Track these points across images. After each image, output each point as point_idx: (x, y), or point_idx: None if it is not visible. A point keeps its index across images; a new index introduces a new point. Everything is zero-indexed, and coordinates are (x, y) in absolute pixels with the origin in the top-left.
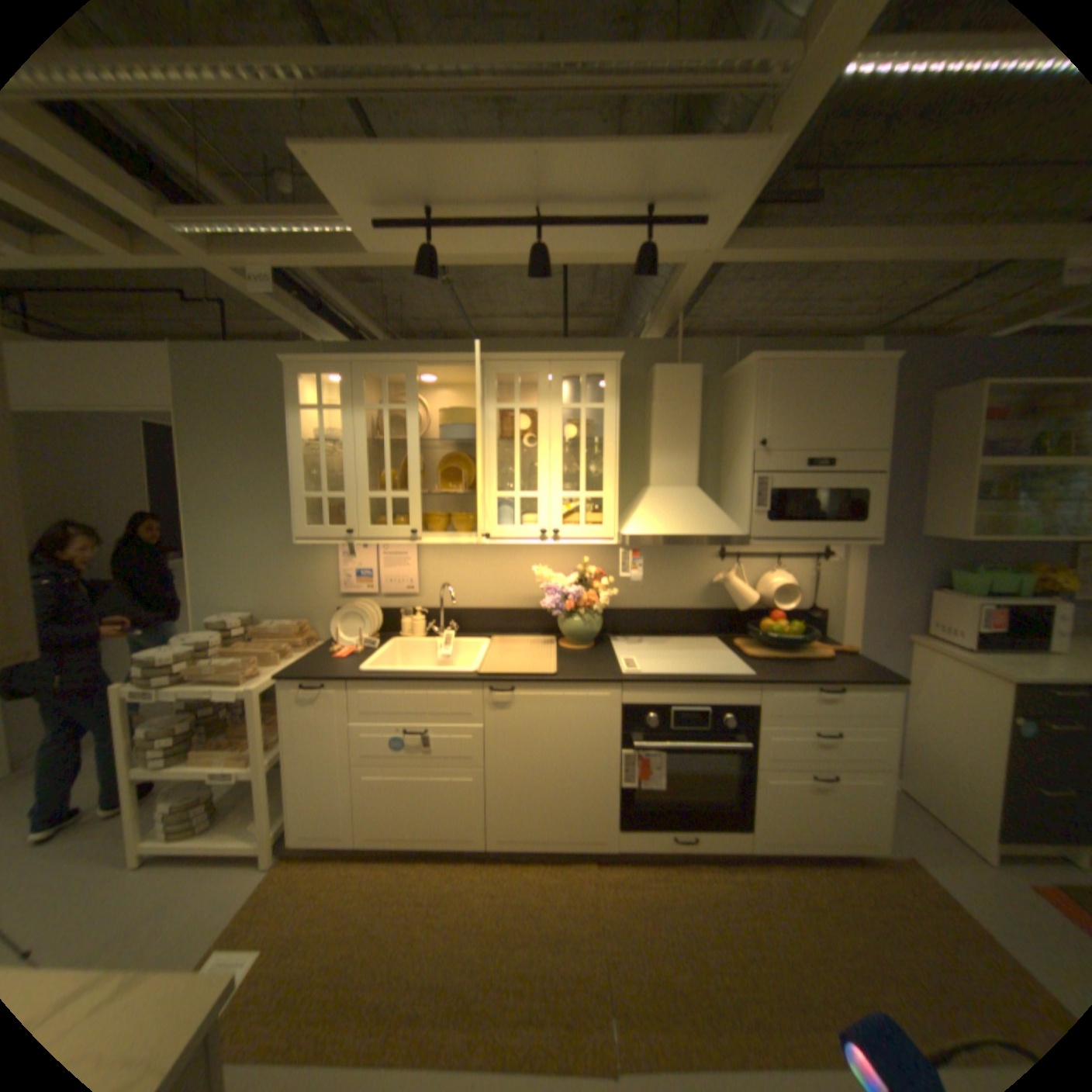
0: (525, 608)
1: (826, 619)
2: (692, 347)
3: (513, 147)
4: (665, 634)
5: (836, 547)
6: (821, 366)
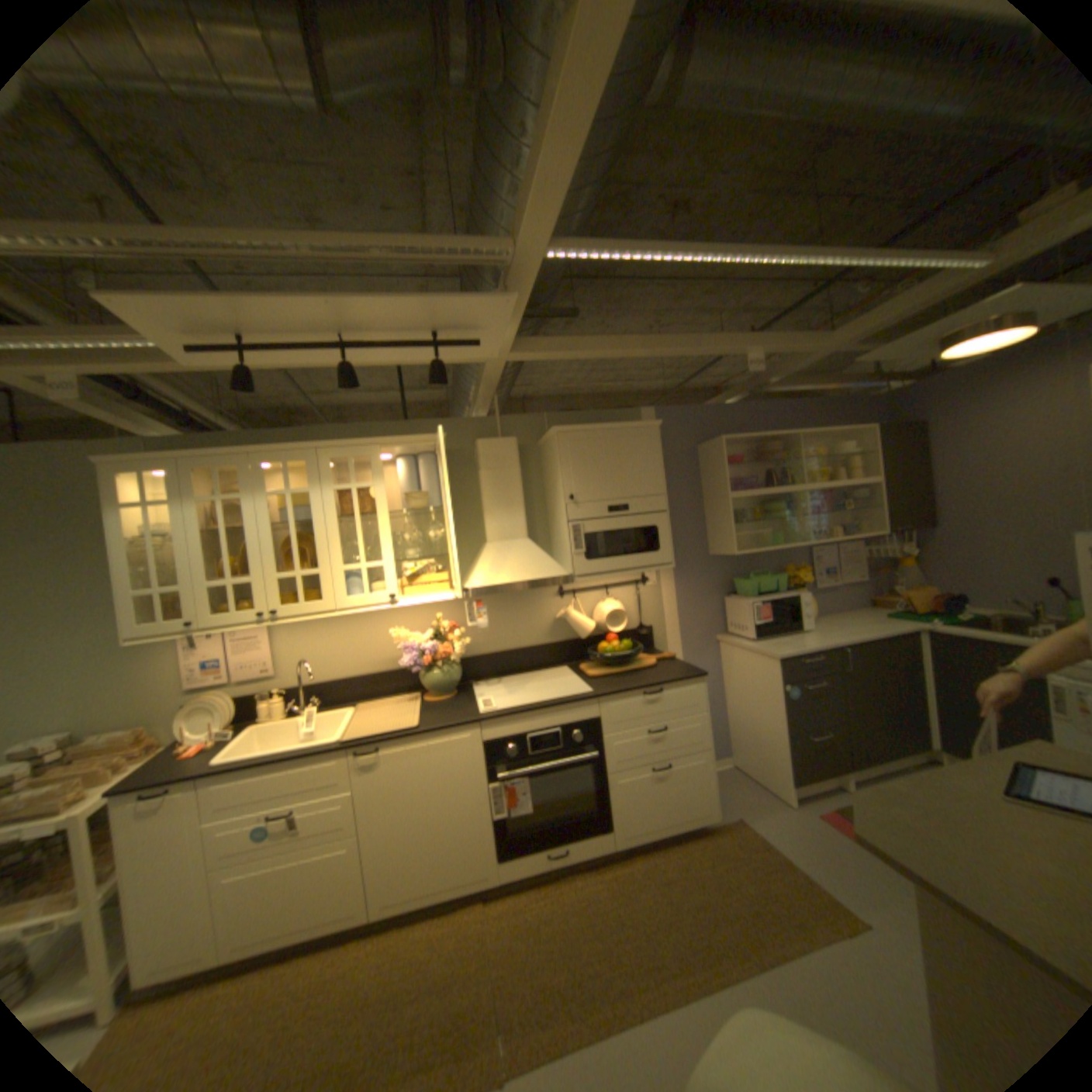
0: (388, 671)
1: (651, 635)
2: (509, 423)
3: (307, 299)
4: (522, 672)
5: (649, 574)
6: (605, 435)
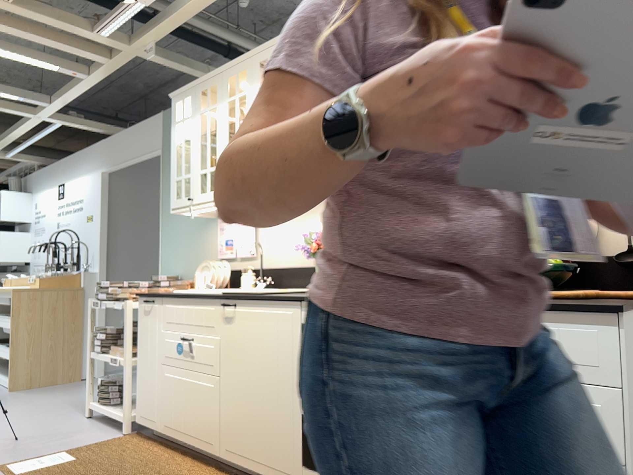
0: None
1: None
2: None
3: None
4: None
5: None
6: None
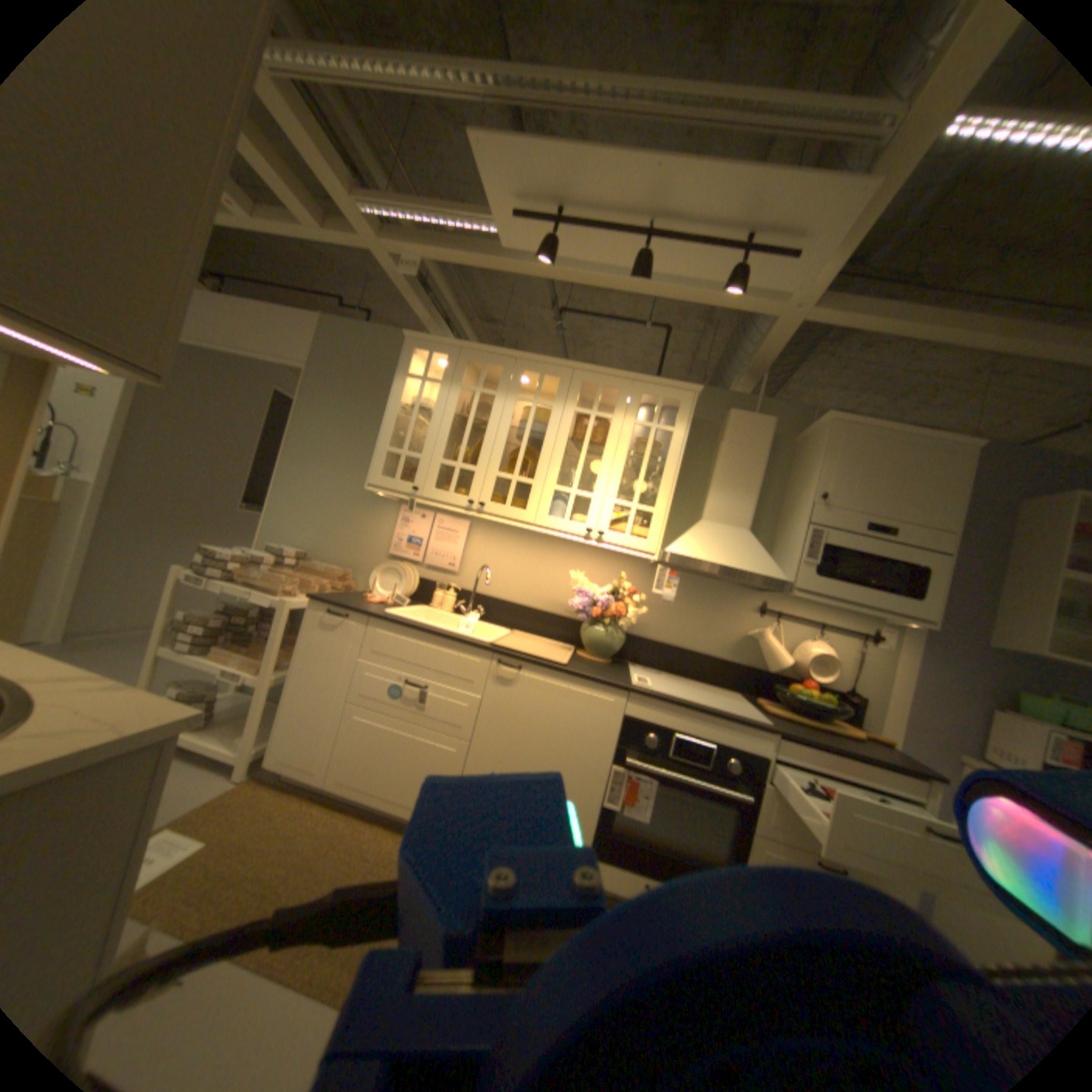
0: (551, 612)
1: (863, 708)
2: (770, 406)
3: (641, 154)
4: (684, 677)
5: (886, 633)
6: (895, 436)
